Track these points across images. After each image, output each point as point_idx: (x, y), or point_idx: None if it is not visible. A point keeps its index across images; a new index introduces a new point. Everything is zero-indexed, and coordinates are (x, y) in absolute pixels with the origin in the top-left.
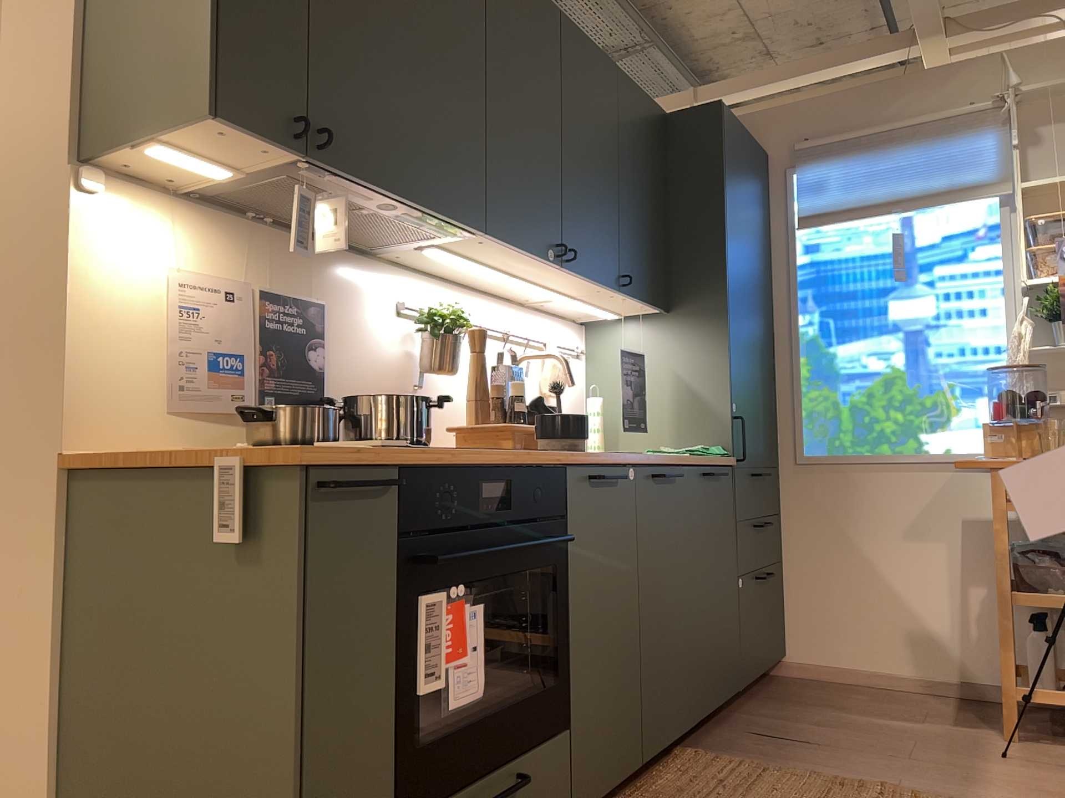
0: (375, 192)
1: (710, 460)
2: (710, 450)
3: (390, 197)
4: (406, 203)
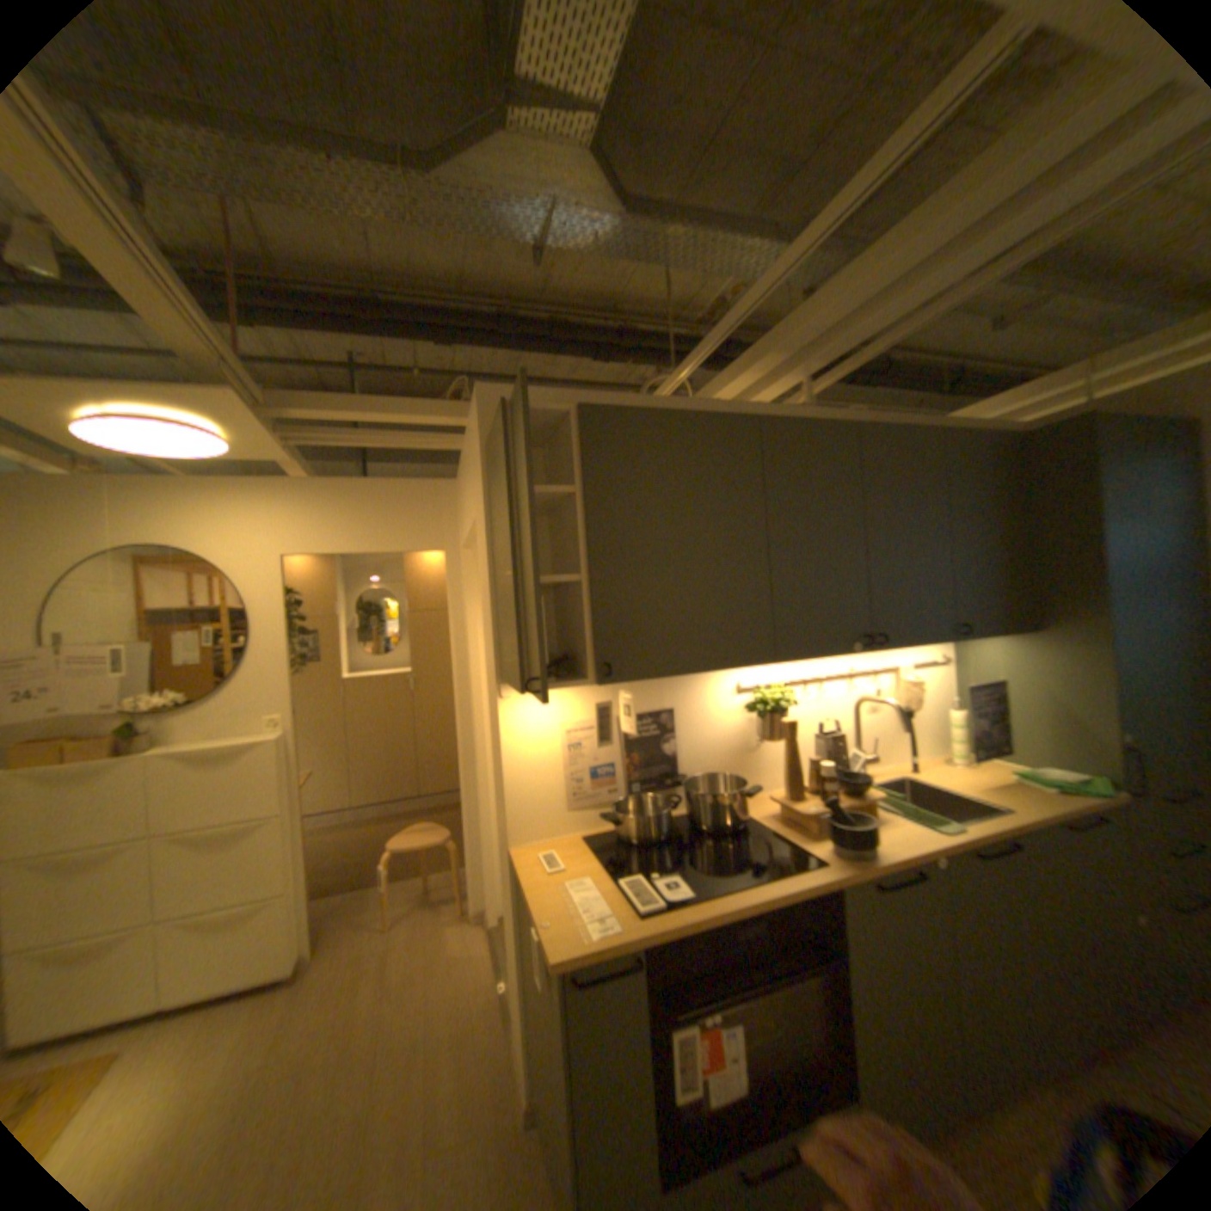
0: (662, 677)
1: (1080, 806)
2: (1086, 787)
3: (676, 675)
4: (691, 673)
